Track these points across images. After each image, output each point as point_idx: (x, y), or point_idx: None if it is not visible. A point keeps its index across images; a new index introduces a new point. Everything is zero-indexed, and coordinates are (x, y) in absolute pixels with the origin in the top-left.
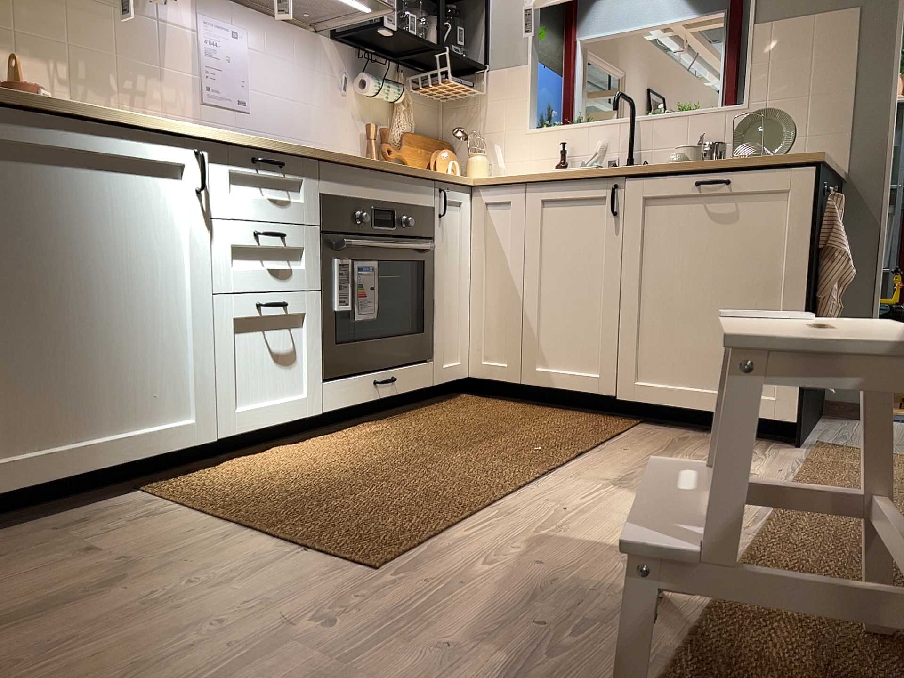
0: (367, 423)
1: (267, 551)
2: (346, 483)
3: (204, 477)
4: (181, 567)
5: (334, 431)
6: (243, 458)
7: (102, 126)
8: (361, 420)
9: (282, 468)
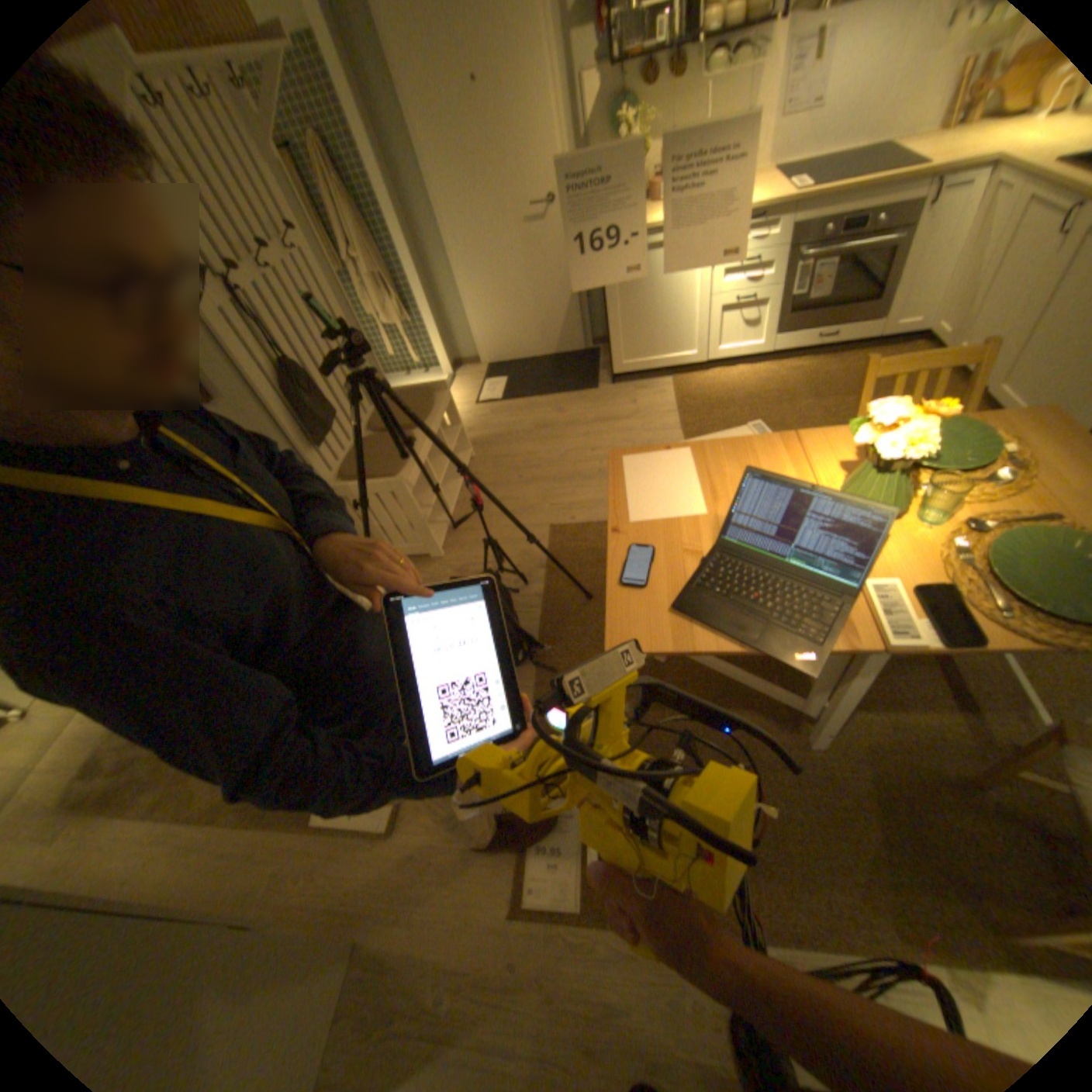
0: (814, 357)
1: (669, 426)
2: (734, 403)
3: (695, 378)
4: (647, 420)
5: (786, 360)
6: (724, 368)
7: (660, 229)
8: (815, 353)
9: (725, 383)
